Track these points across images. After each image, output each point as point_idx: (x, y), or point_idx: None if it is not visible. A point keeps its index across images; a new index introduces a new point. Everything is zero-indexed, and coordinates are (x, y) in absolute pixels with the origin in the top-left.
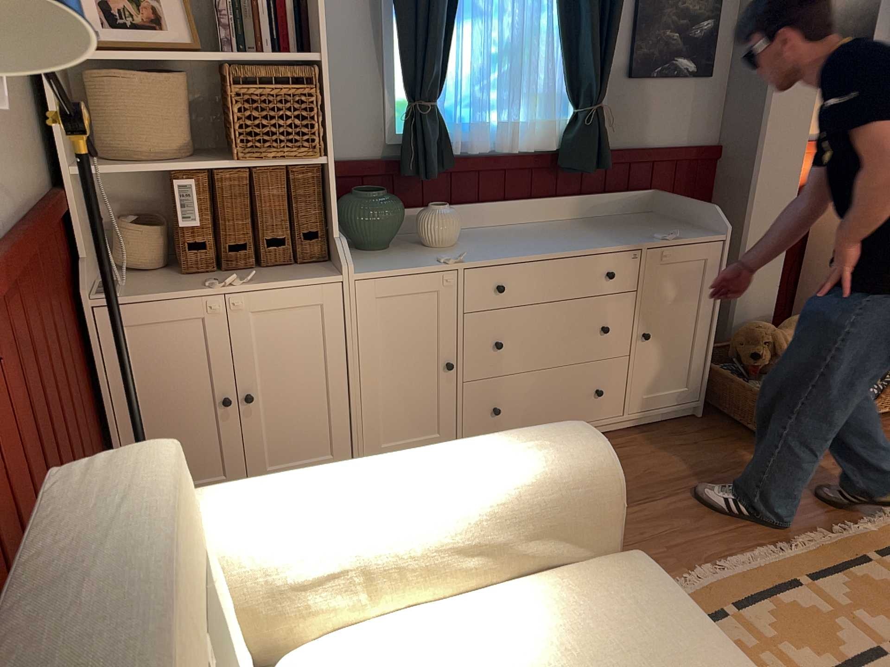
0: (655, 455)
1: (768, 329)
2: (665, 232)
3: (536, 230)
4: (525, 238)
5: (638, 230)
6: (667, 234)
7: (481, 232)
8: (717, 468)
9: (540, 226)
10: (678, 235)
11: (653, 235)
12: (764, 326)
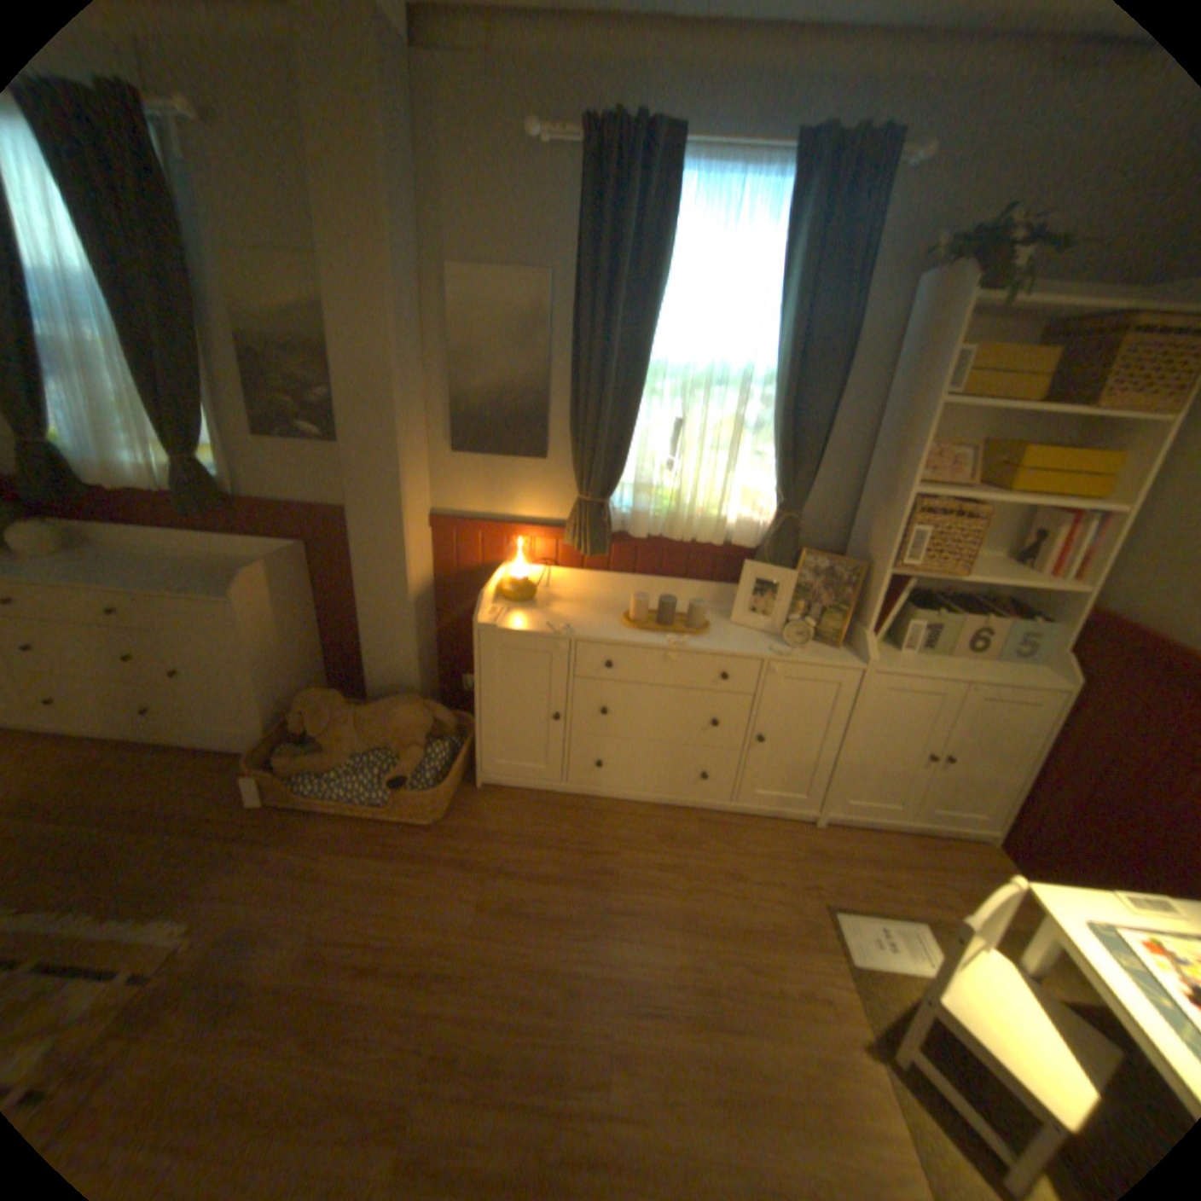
0: (155, 784)
1: (313, 701)
2: (193, 585)
3: (149, 559)
4: (105, 565)
5: (205, 577)
6: (199, 587)
7: (113, 552)
8: (162, 816)
9: (170, 556)
10: (176, 590)
11: (186, 585)
12: (314, 697)
